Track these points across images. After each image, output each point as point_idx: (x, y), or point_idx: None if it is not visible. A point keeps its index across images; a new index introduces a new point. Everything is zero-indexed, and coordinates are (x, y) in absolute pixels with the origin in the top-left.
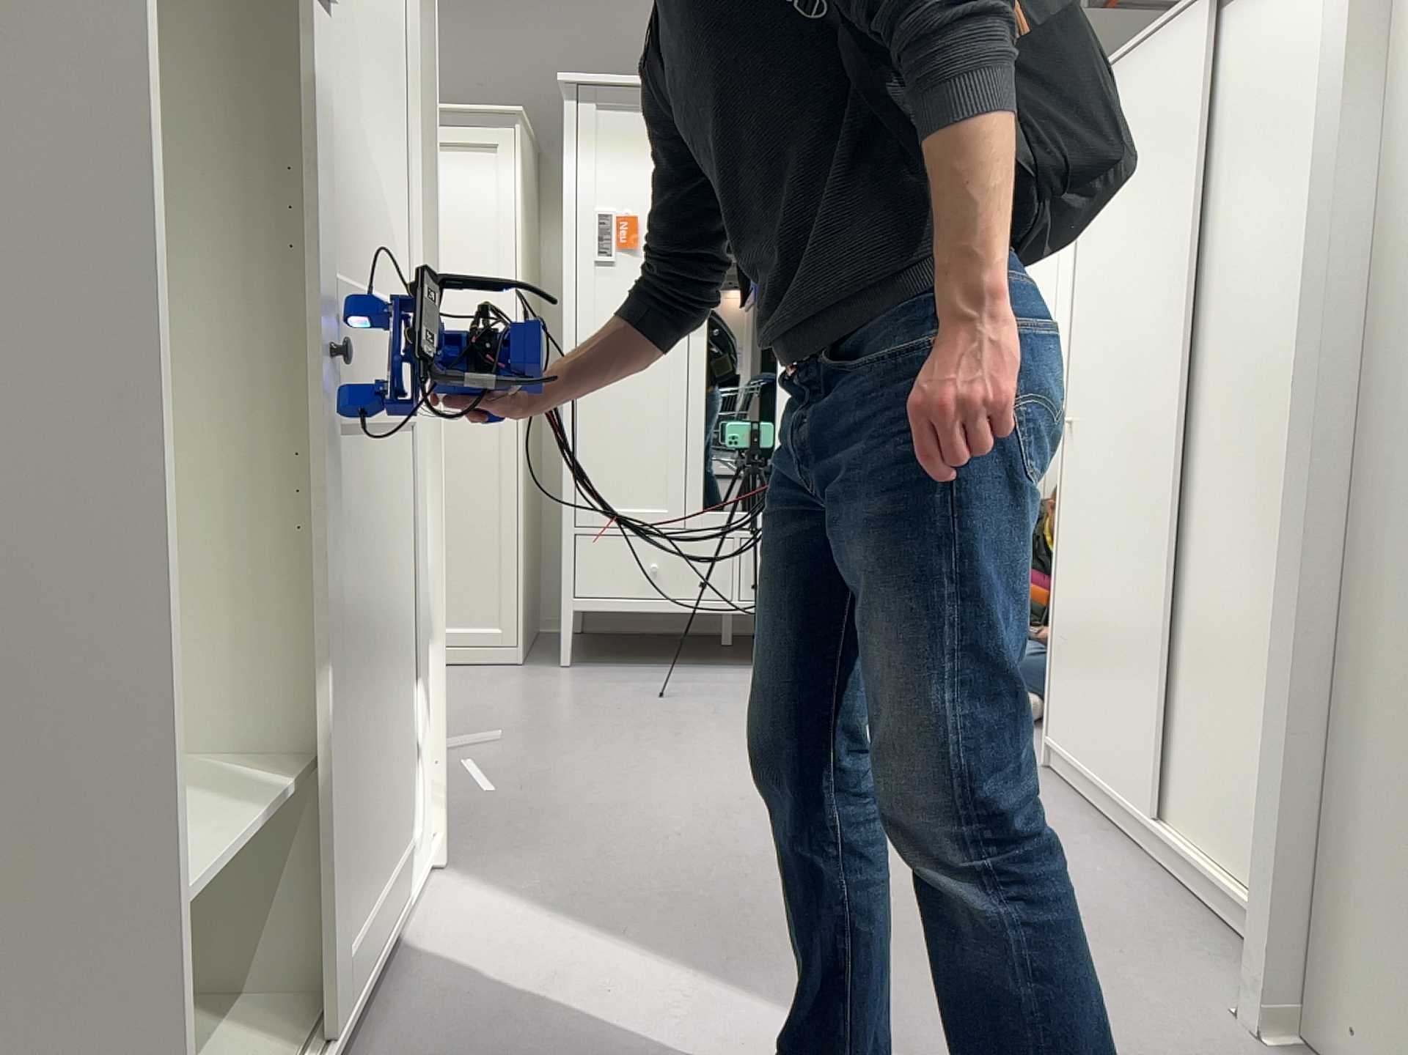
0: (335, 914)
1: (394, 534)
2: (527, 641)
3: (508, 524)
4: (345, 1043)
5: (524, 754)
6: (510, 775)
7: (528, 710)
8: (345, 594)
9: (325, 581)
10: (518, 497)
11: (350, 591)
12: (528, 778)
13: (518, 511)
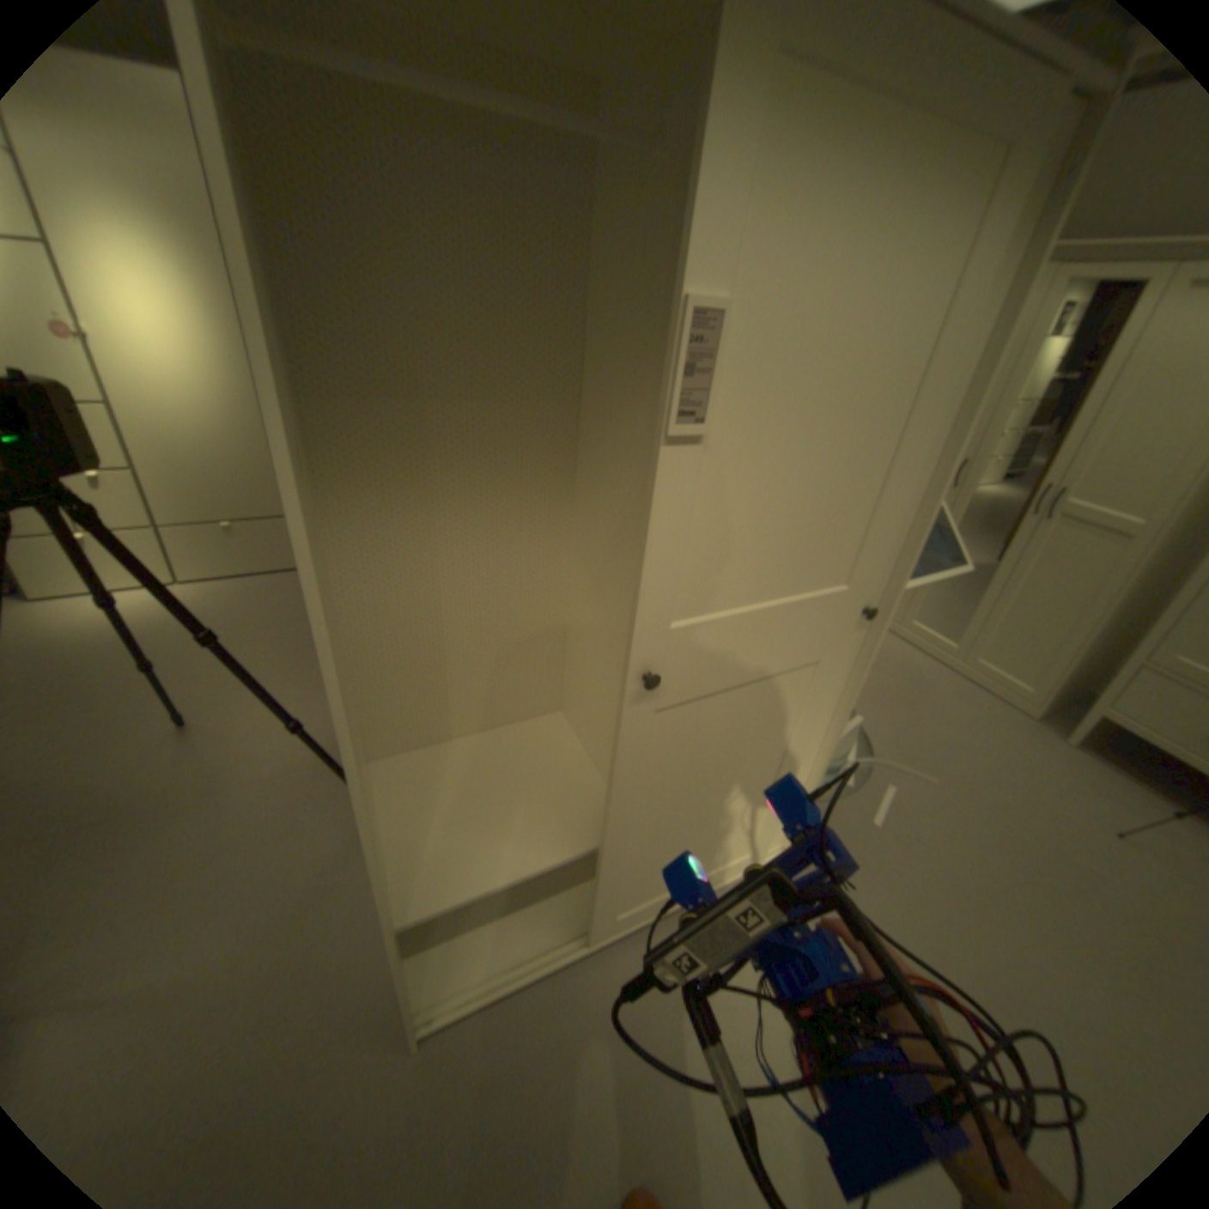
0: (617, 898)
1: (792, 710)
2: (1061, 704)
3: (1085, 628)
4: (612, 940)
5: (941, 807)
6: (911, 818)
7: (991, 768)
8: (695, 757)
9: (638, 775)
10: (1107, 612)
11: (705, 754)
12: (919, 830)
13: (1101, 622)
